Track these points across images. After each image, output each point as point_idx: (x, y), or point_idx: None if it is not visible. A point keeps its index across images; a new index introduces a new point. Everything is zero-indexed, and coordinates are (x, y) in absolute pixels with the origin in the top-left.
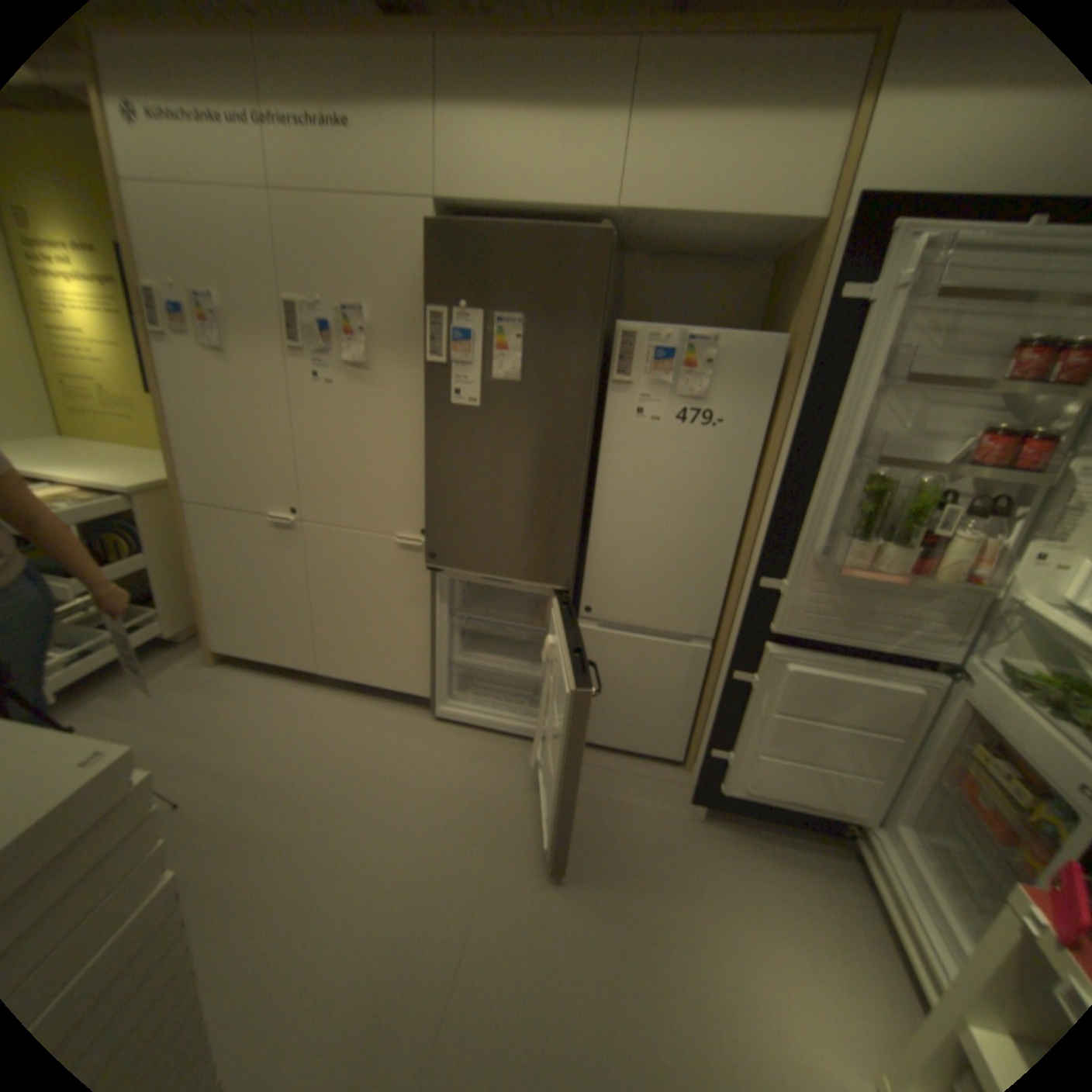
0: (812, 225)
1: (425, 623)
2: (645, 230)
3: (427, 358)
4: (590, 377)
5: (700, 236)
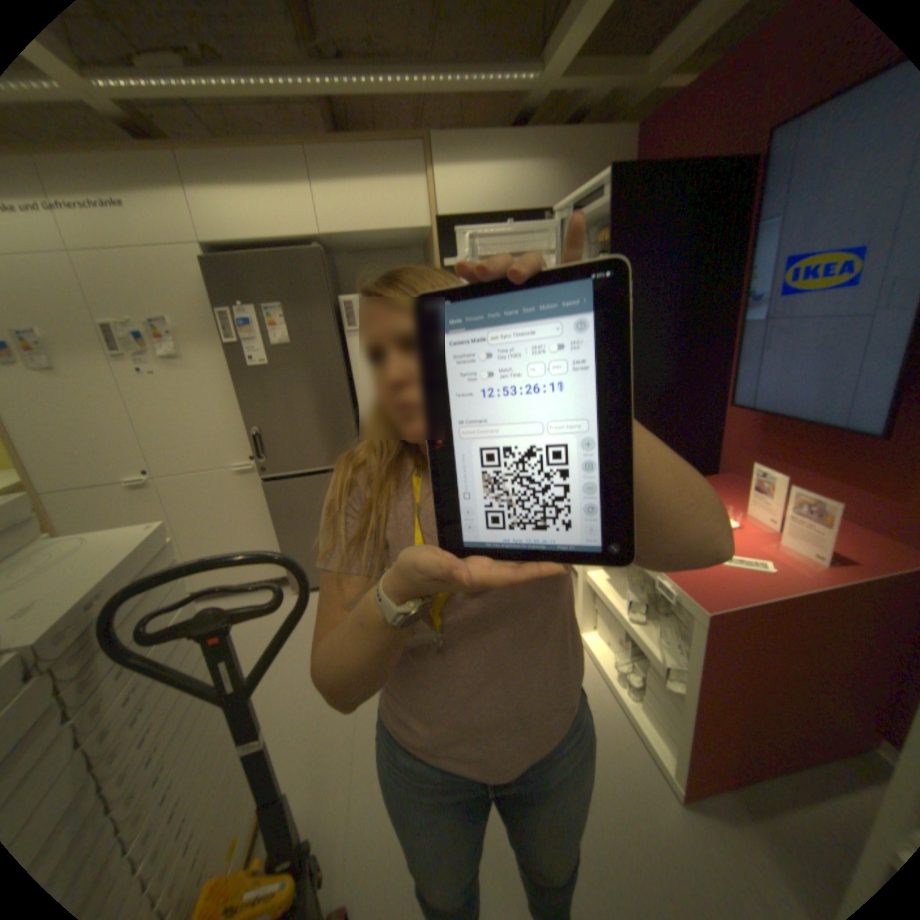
0: (426, 230)
1: (269, 521)
2: (339, 242)
3: (220, 341)
4: (332, 331)
5: (373, 241)
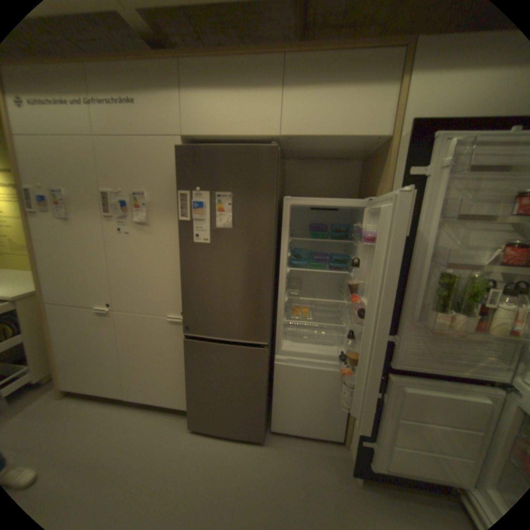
0: (383, 139)
1: (184, 365)
2: (294, 146)
3: (179, 217)
4: (270, 223)
5: (323, 148)
